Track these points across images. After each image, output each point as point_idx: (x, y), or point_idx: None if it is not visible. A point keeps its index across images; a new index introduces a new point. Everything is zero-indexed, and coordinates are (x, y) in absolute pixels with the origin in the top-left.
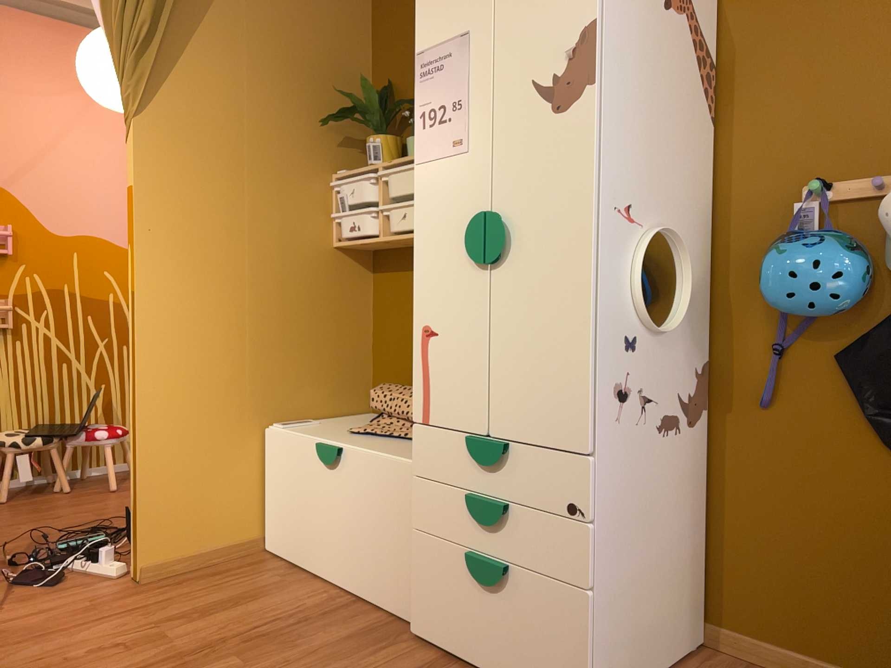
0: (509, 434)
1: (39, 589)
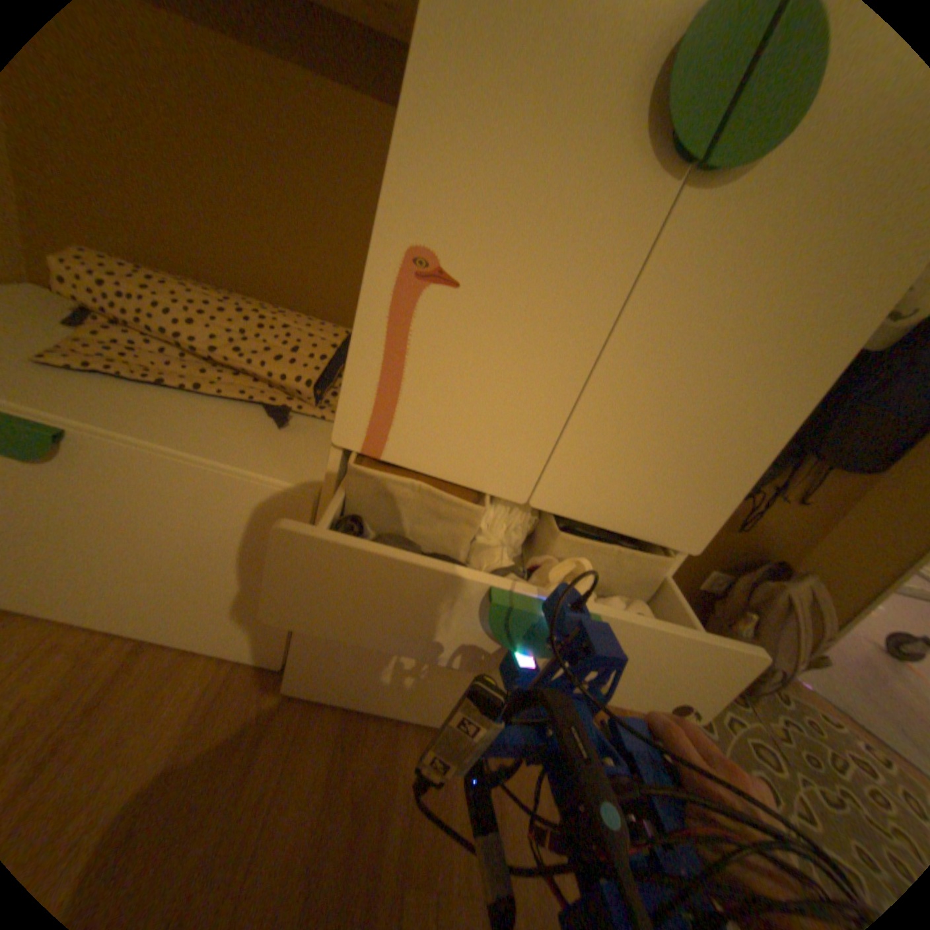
0: (572, 508)
1: None
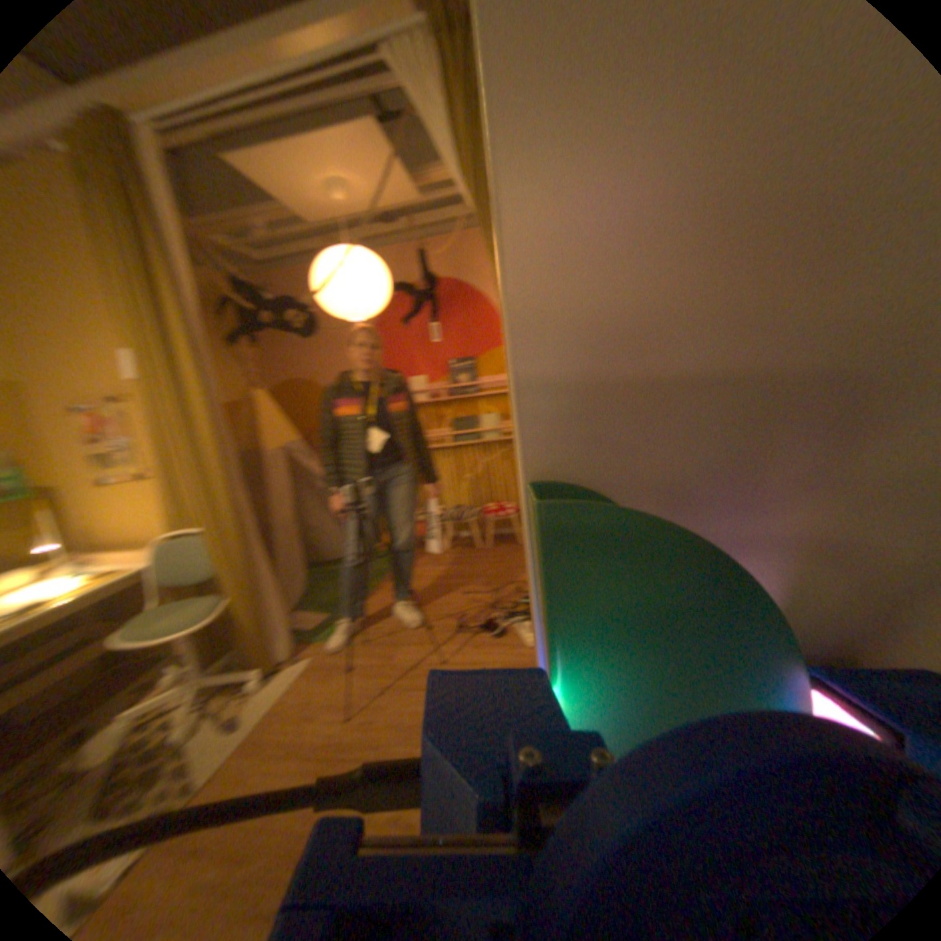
0: None
1: (491, 639)
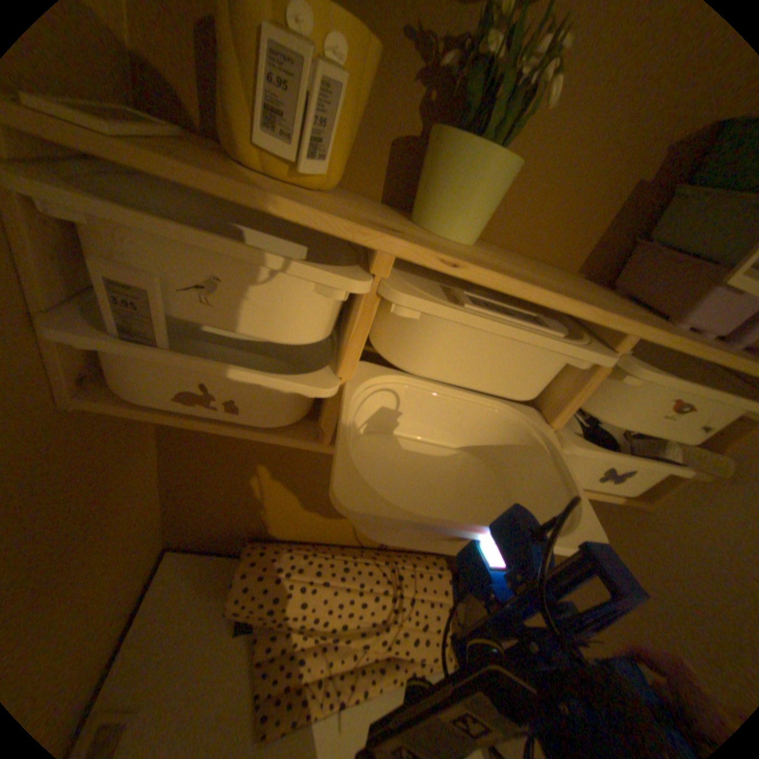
0: None
1: None
